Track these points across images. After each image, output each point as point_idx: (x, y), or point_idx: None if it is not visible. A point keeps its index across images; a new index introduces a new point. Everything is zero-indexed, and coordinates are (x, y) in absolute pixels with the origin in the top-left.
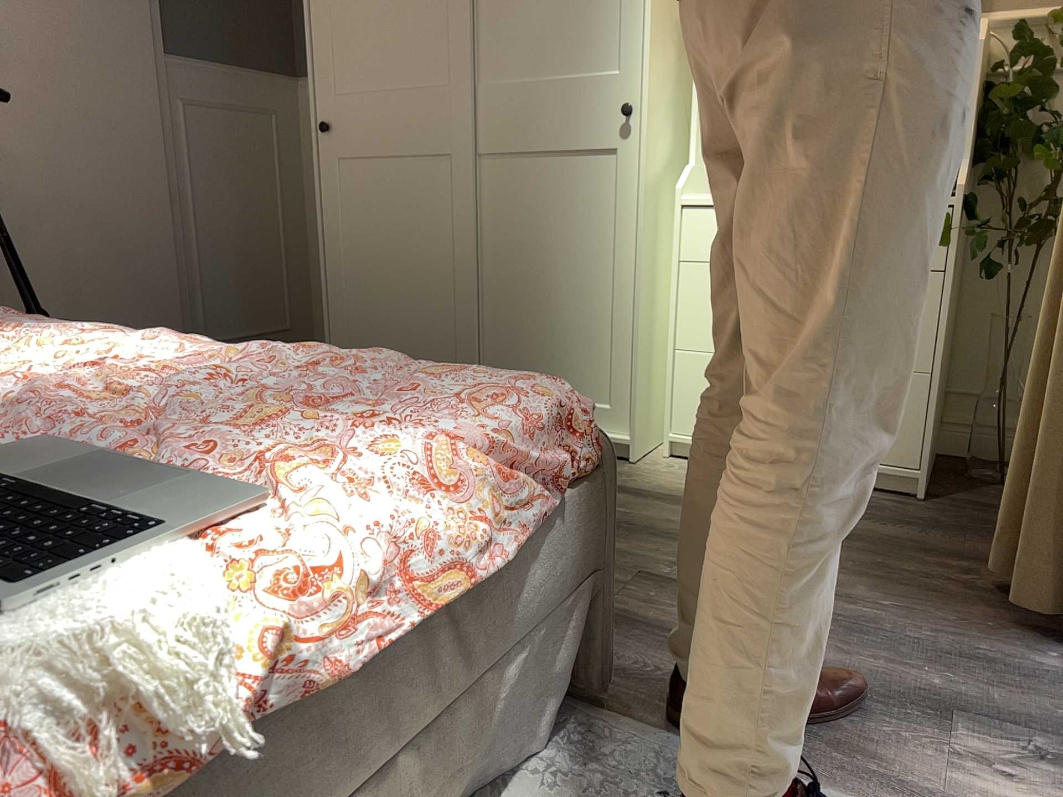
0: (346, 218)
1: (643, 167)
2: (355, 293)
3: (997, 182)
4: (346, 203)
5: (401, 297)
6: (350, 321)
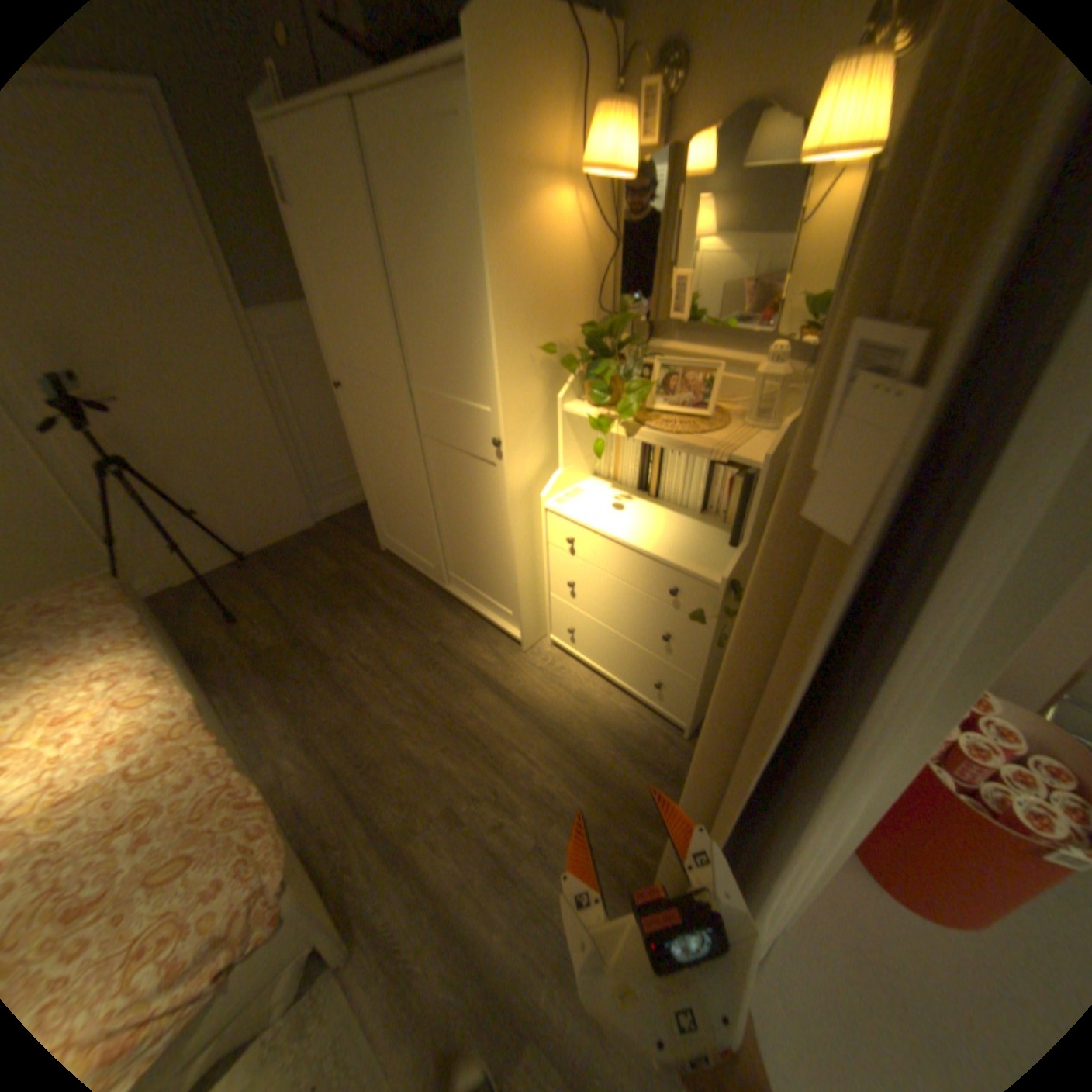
0: (365, 447)
1: (511, 488)
2: (380, 493)
3: None
4: (363, 437)
5: (401, 506)
6: (381, 508)
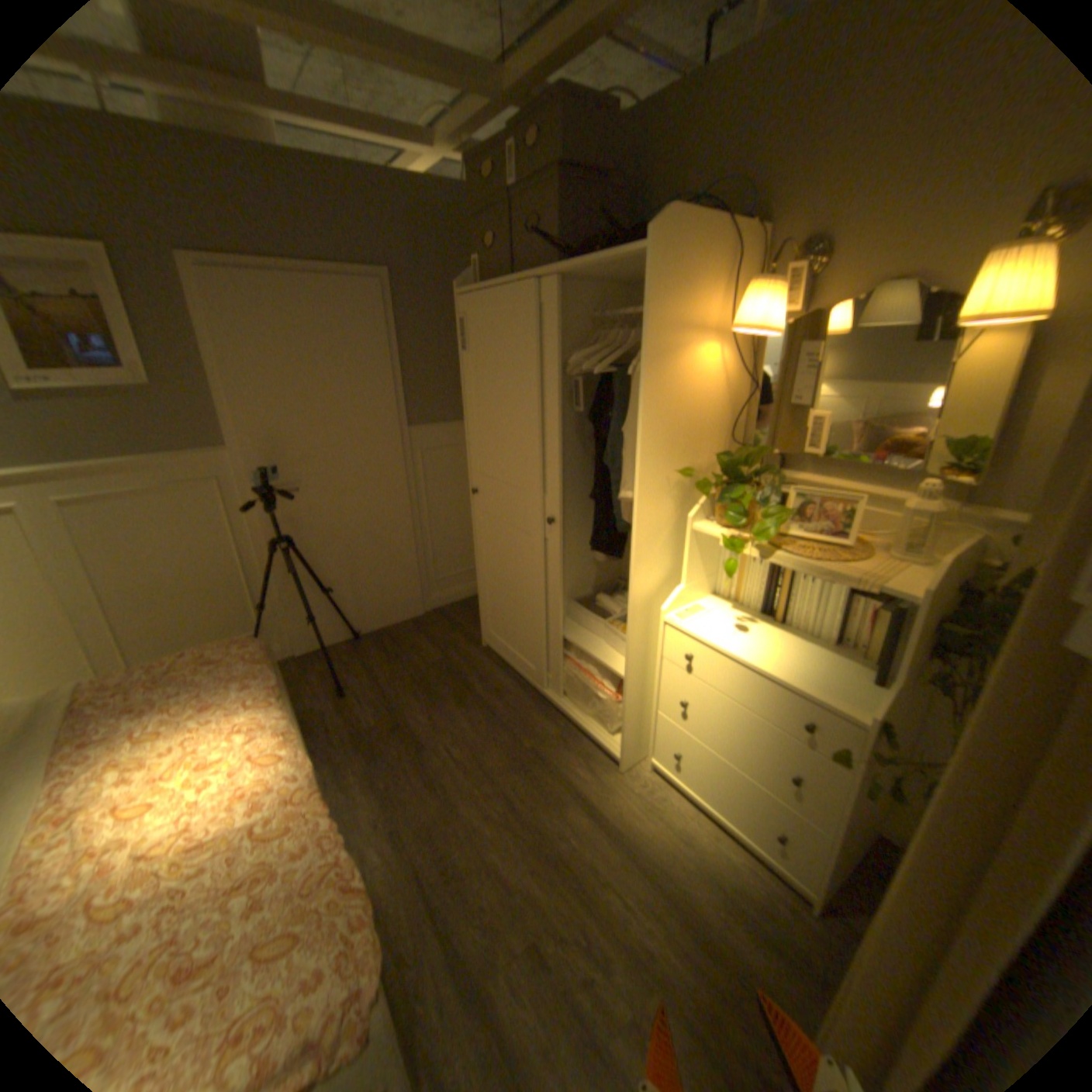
0: (486, 546)
1: (632, 597)
2: (491, 589)
3: (947, 693)
4: (486, 537)
5: (511, 604)
6: (490, 603)
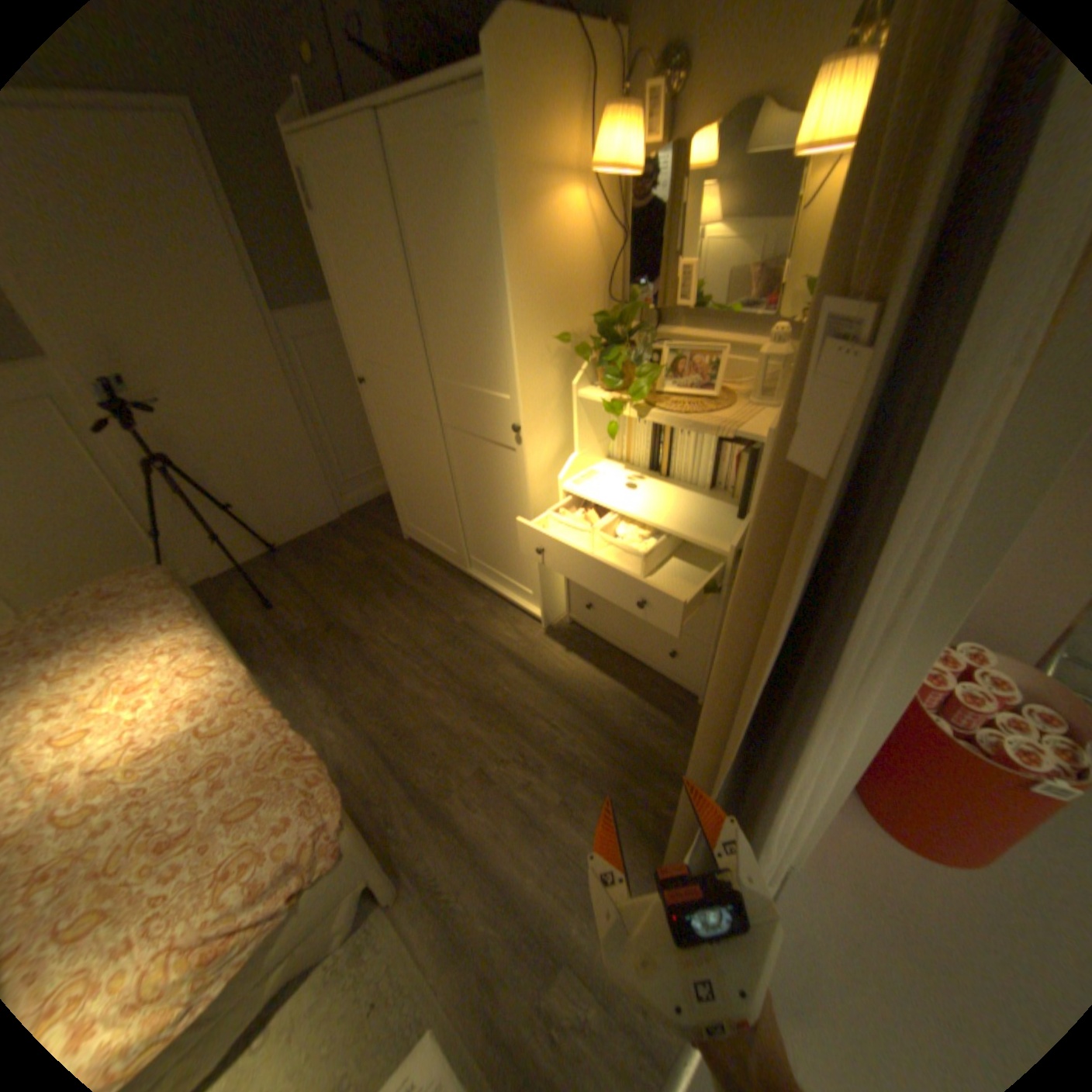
0: (387, 439)
1: (530, 471)
2: (402, 483)
3: None
4: (385, 430)
5: (423, 495)
6: (403, 497)
